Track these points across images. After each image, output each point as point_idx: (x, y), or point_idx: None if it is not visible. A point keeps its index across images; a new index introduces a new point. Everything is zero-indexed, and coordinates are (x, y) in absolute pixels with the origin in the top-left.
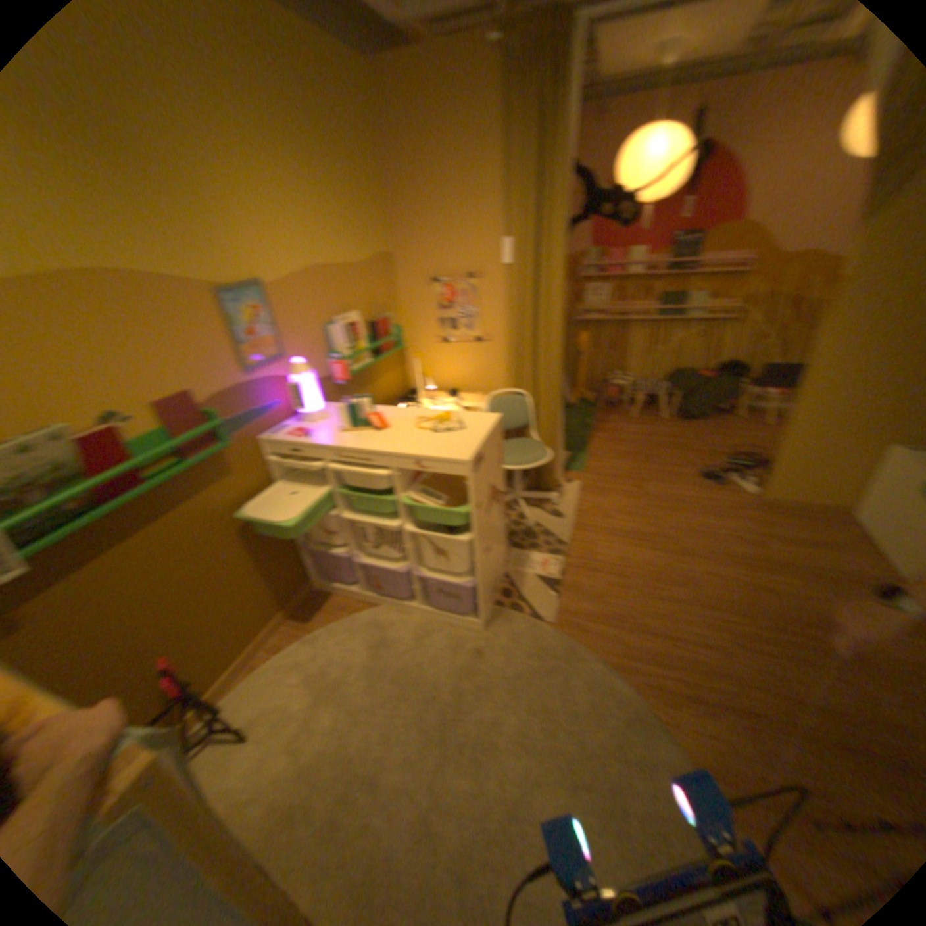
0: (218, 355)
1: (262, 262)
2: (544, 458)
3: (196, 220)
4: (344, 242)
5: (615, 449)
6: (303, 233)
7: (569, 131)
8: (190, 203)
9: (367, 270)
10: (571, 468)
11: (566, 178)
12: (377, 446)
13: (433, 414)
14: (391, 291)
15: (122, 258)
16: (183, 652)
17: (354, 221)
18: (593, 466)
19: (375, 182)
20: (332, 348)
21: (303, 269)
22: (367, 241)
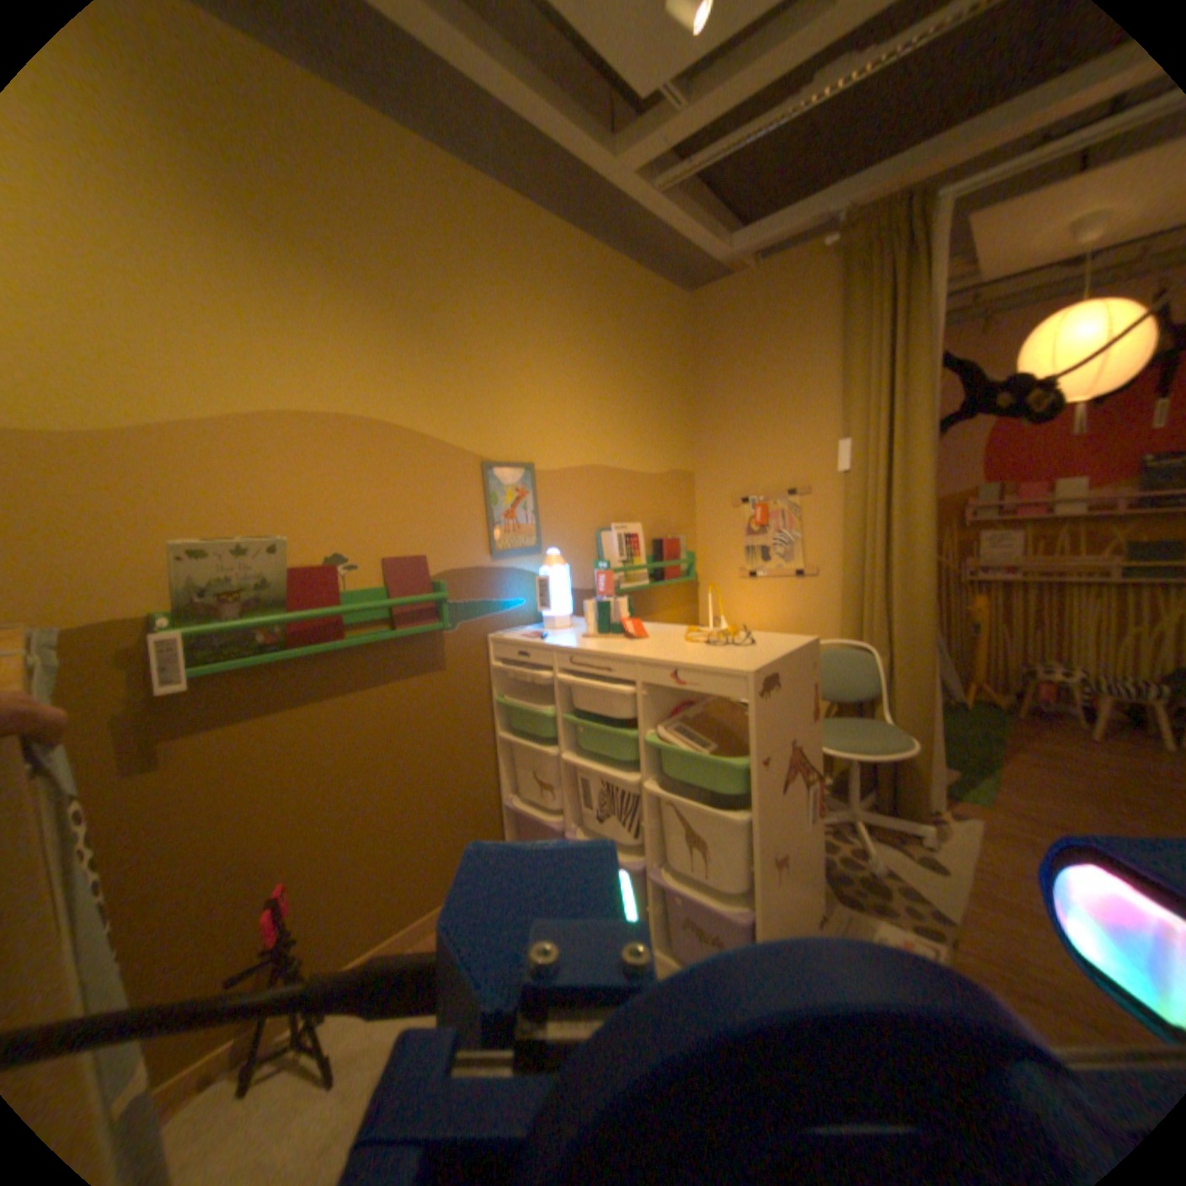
0: (473, 531)
1: (544, 450)
2: (910, 752)
3: (487, 399)
4: (640, 450)
5: (1064, 785)
6: (595, 432)
7: (940, 307)
8: (486, 384)
9: (664, 484)
10: (969, 799)
11: (937, 358)
12: (627, 651)
13: (718, 632)
14: (691, 514)
15: (408, 418)
16: (318, 899)
17: (656, 432)
18: (1018, 805)
19: (688, 399)
20: (605, 557)
21: (588, 467)
22: (668, 454)
